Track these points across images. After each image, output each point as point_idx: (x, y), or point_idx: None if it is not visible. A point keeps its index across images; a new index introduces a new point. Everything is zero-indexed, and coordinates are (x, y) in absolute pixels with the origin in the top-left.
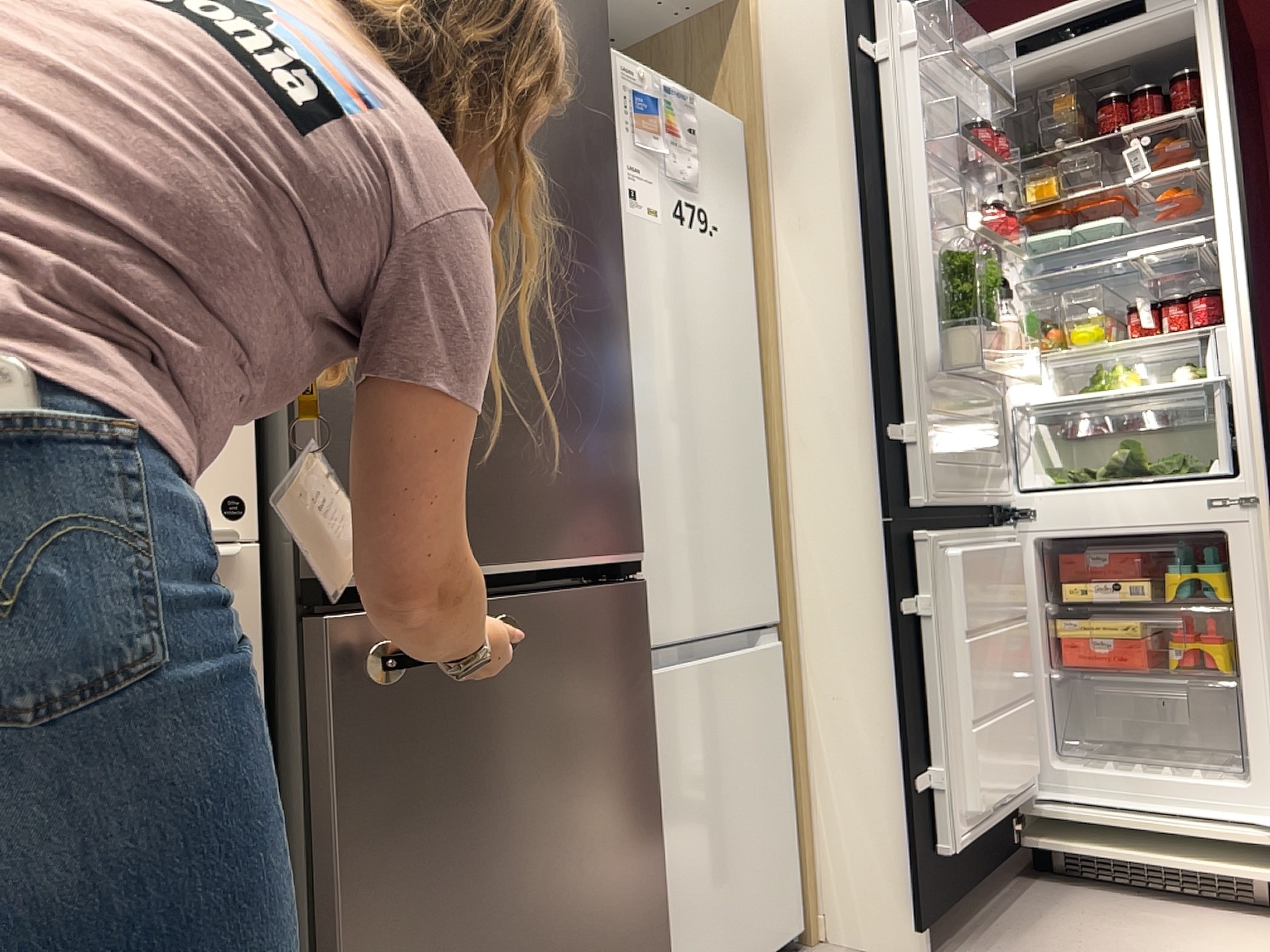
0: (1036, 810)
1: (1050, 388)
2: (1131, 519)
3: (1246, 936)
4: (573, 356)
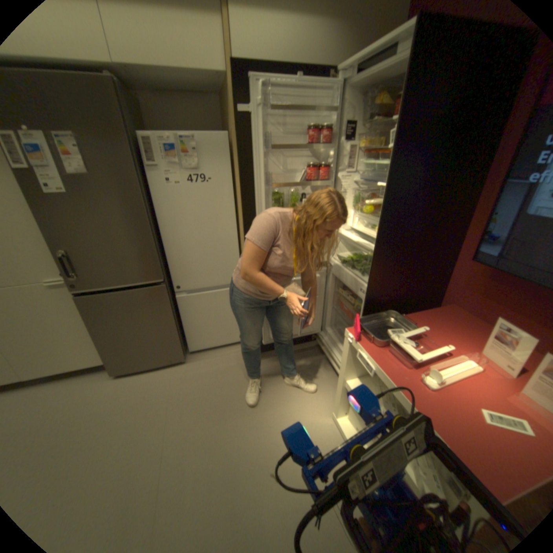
0: (318, 336)
1: (357, 224)
2: (346, 282)
3: (329, 391)
4: (128, 242)
